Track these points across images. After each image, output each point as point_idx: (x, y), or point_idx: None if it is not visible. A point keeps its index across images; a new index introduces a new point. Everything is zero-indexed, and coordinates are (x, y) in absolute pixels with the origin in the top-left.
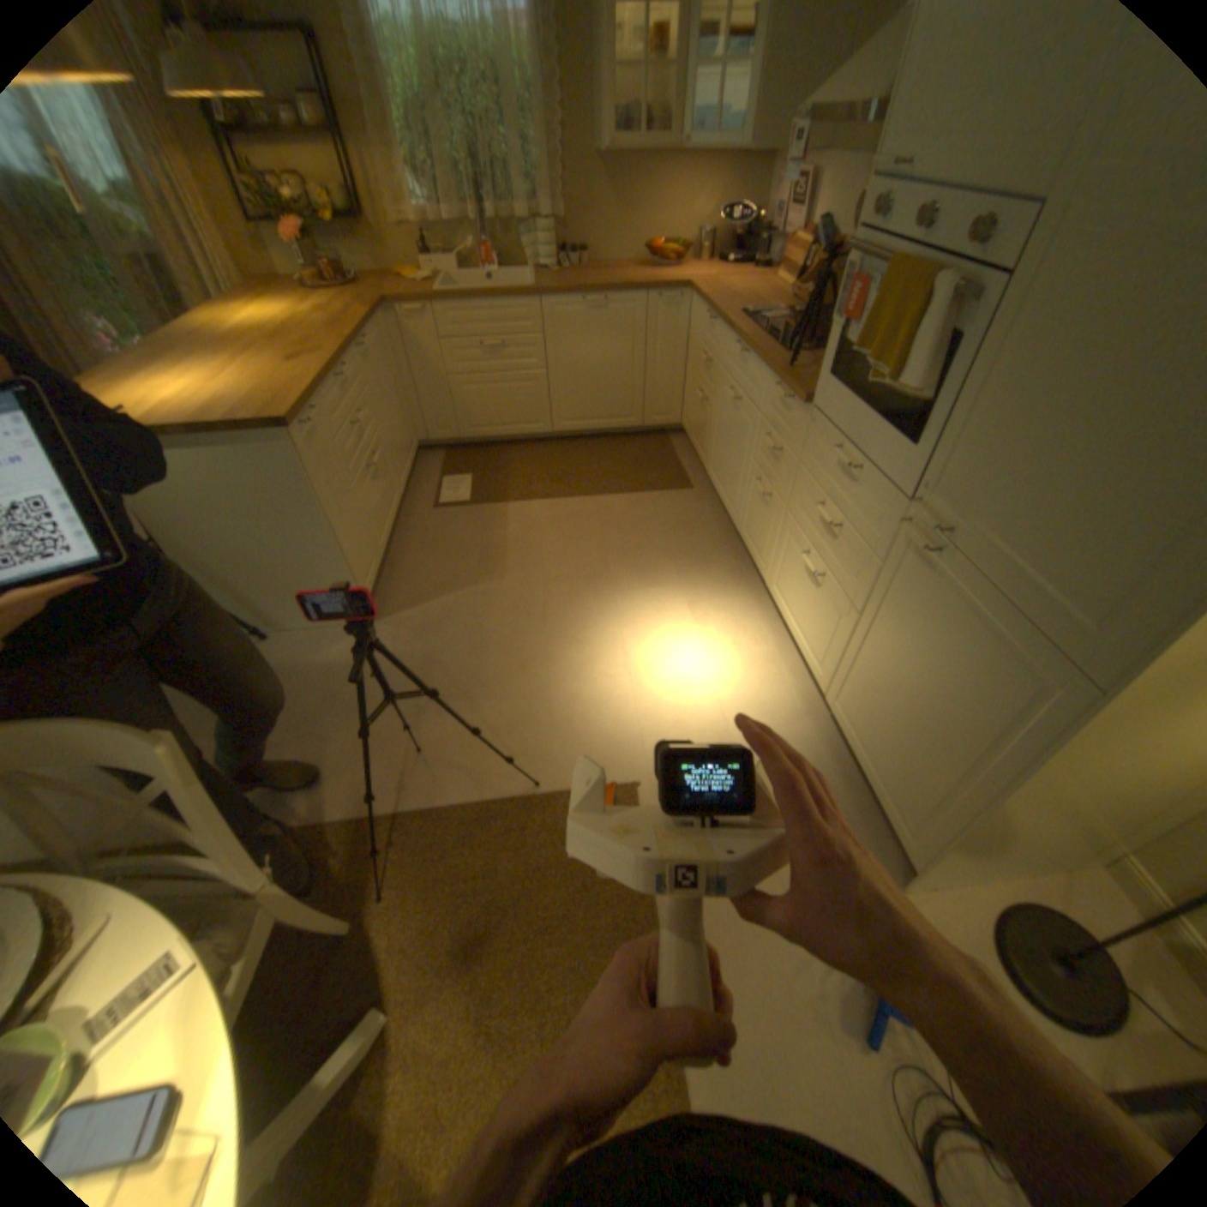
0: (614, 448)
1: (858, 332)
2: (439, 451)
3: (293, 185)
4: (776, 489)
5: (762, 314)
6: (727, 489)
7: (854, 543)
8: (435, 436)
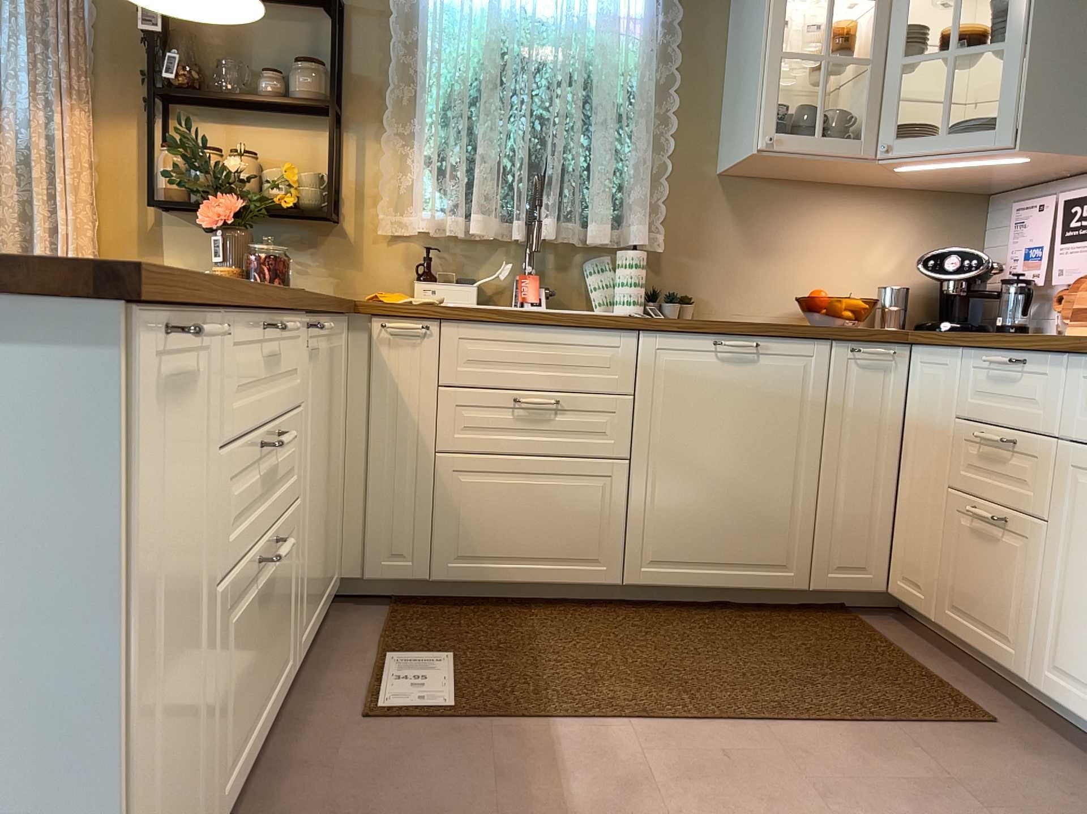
0: (758, 627)
1: None
2: (377, 605)
3: (250, 166)
4: None
5: None
6: None
7: None
8: (381, 571)
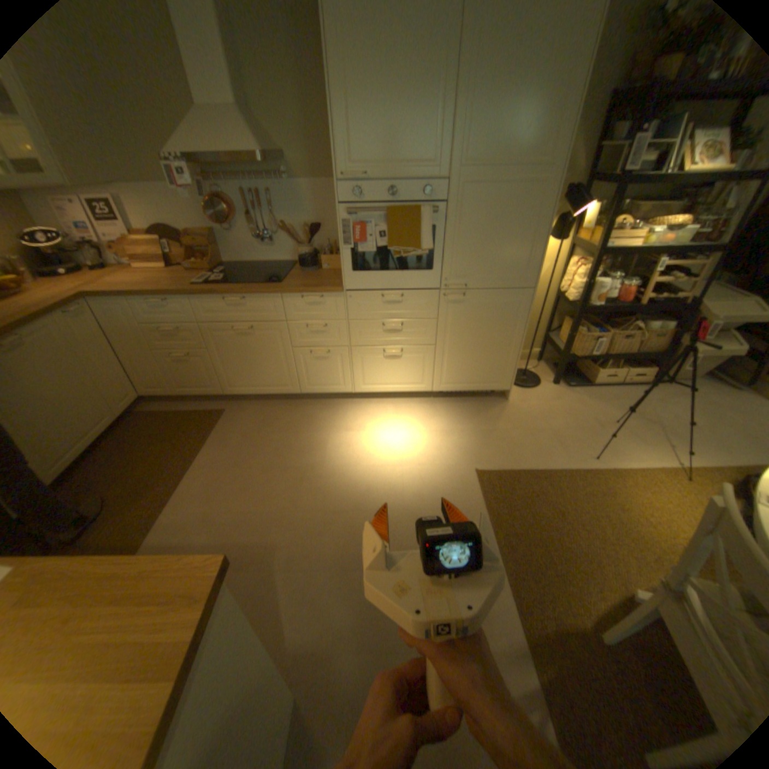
0: (116, 447)
1: (369, 245)
2: None
3: None
4: (334, 344)
5: (205, 280)
6: (270, 381)
7: (416, 323)
8: None
